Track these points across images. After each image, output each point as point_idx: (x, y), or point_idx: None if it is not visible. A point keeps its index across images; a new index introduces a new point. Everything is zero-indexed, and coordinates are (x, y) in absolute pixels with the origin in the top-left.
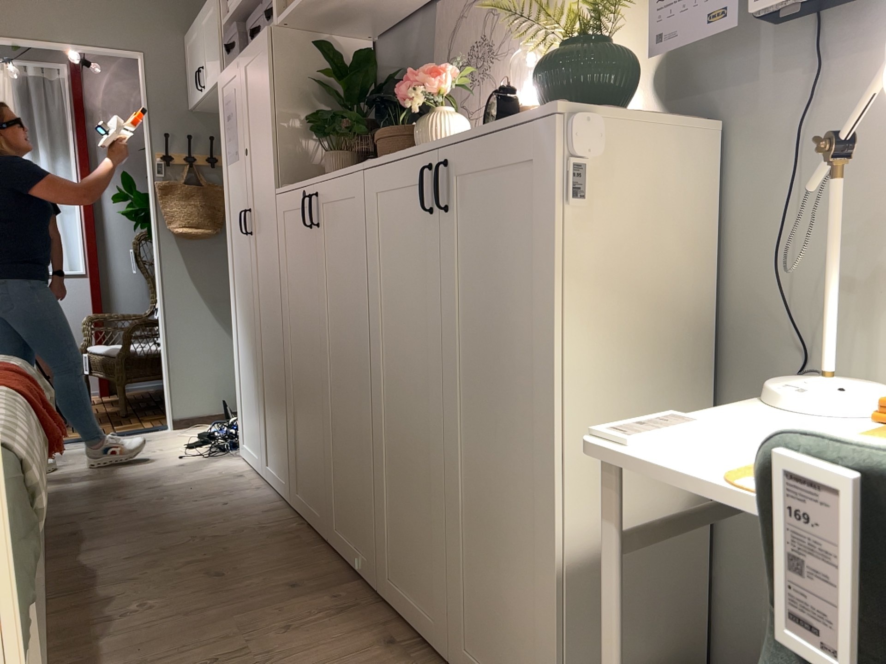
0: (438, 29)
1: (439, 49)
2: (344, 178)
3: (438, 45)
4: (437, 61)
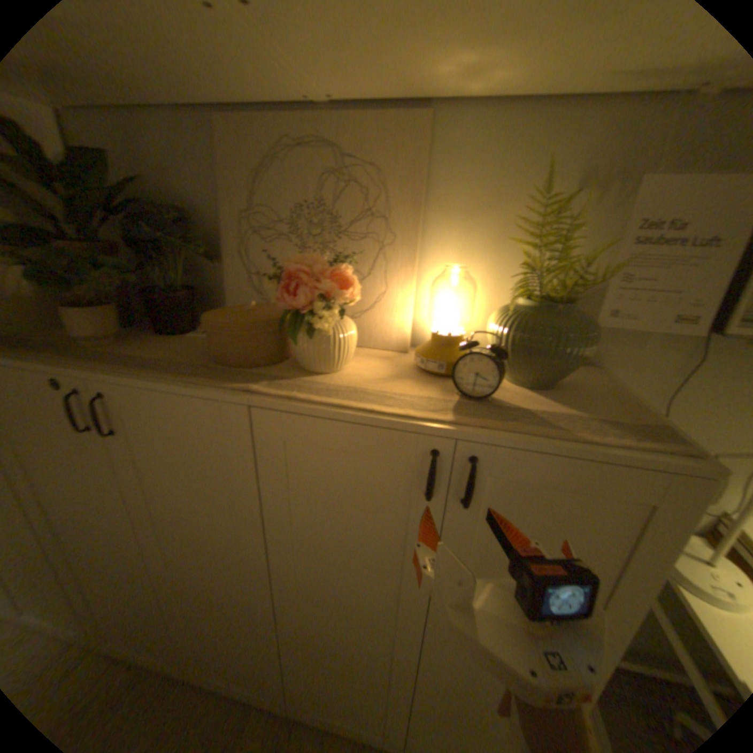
0: (219, 153)
1: (216, 176)
2: (188, 398)
3: (221, 174)
4: (221, 195)
